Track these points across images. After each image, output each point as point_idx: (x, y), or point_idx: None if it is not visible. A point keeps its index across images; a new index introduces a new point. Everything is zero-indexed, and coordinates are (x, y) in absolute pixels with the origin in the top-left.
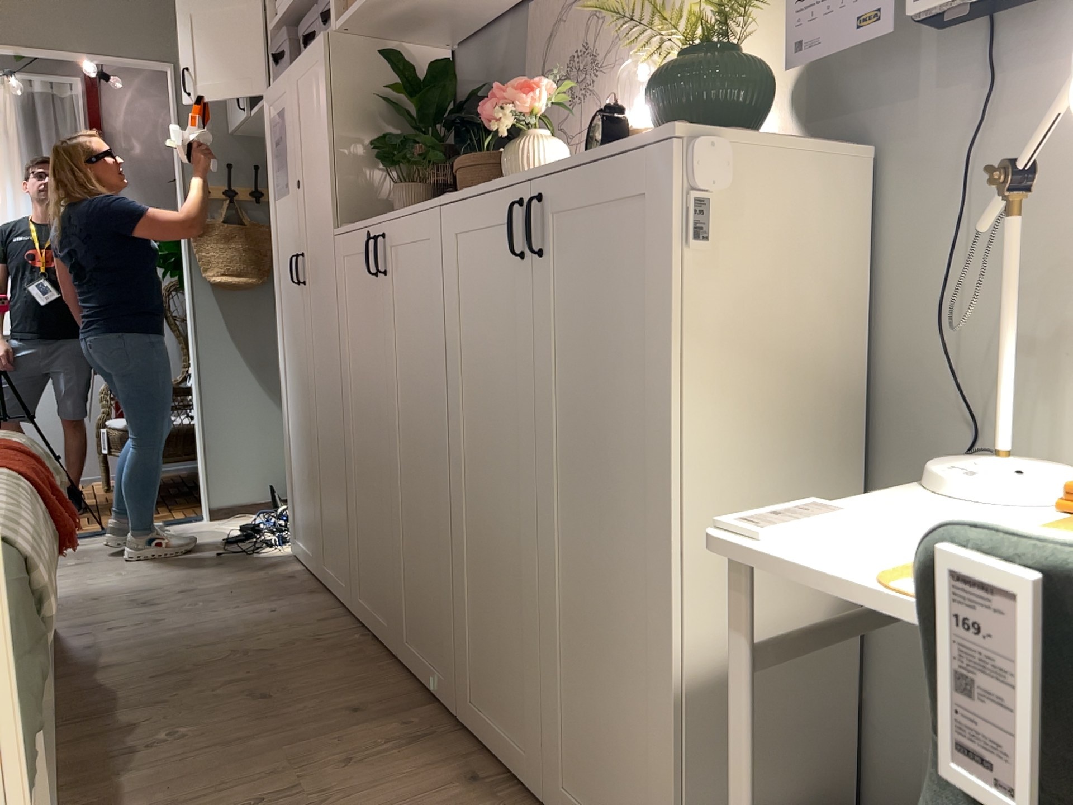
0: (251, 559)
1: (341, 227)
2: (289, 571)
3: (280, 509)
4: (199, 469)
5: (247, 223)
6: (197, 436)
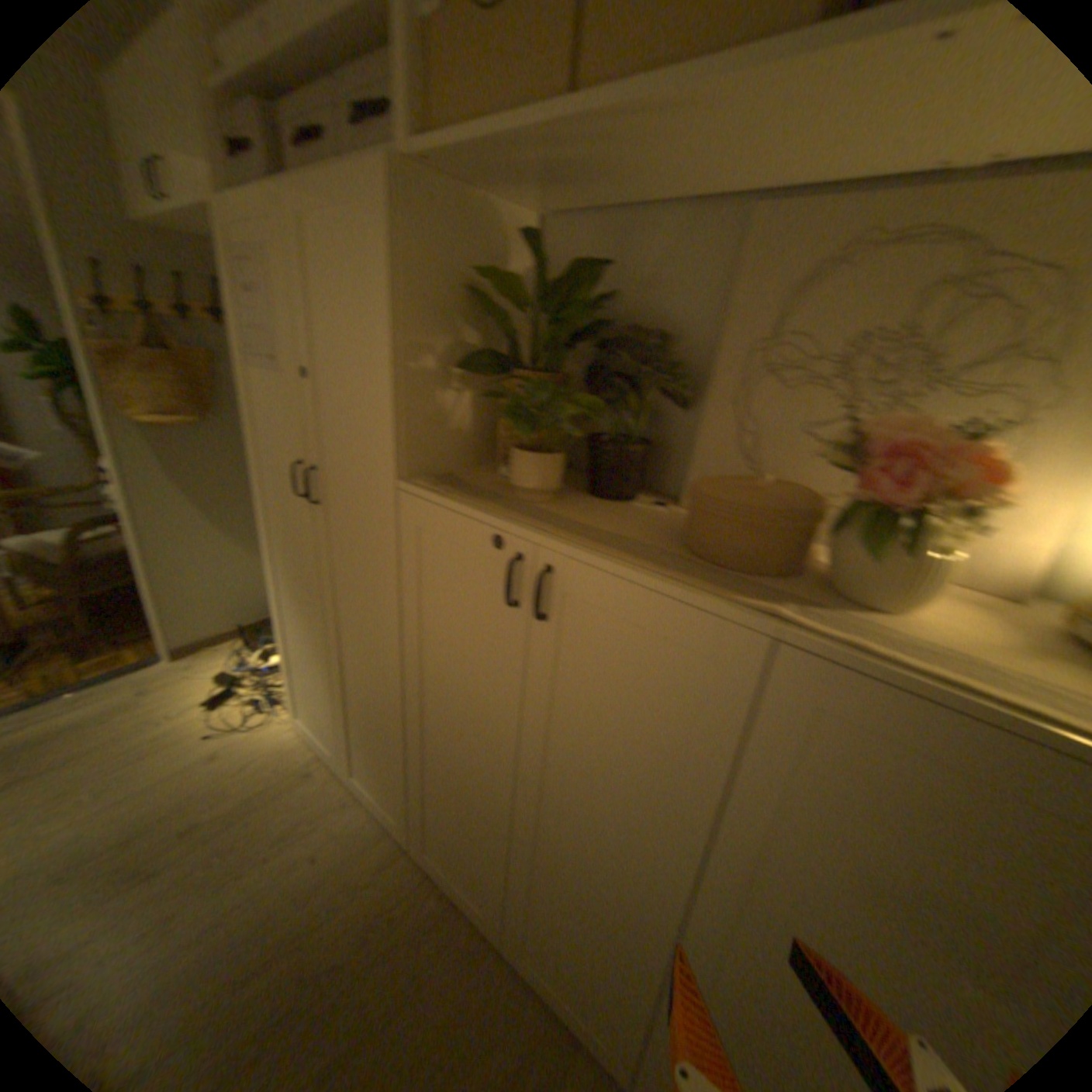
0: (245, 742)
1: (417, 483)
2: (298, 762)
3: (253, 651)
4: (147, 616)
5: (171, 347)
6: (140, 587)
